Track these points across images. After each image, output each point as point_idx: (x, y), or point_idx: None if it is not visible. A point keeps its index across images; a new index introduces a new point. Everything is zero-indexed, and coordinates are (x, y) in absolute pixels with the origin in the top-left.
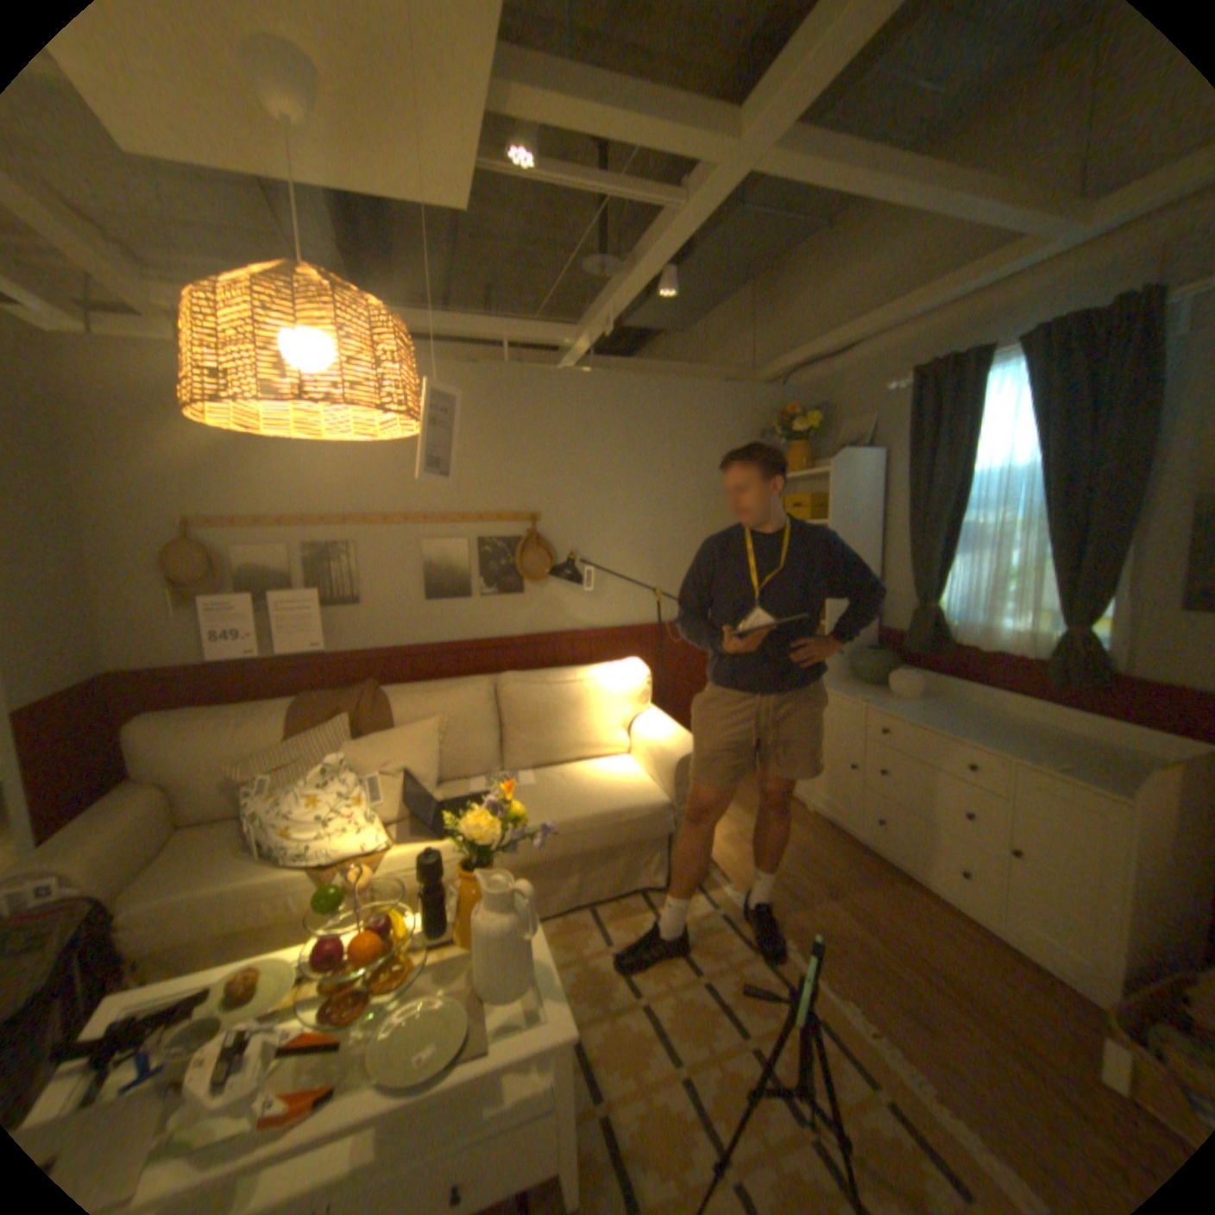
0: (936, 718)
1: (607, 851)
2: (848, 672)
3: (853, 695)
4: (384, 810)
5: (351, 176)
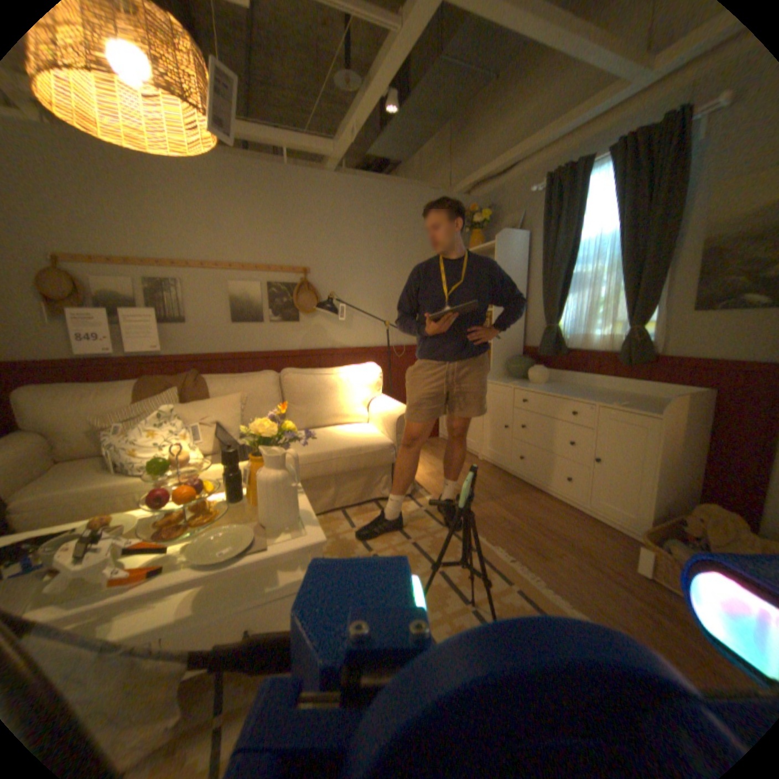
0: (555, 390)
1: (352, 472)
2: (505, 372)
3: (507, 382)
4: (203, 445)
5: None
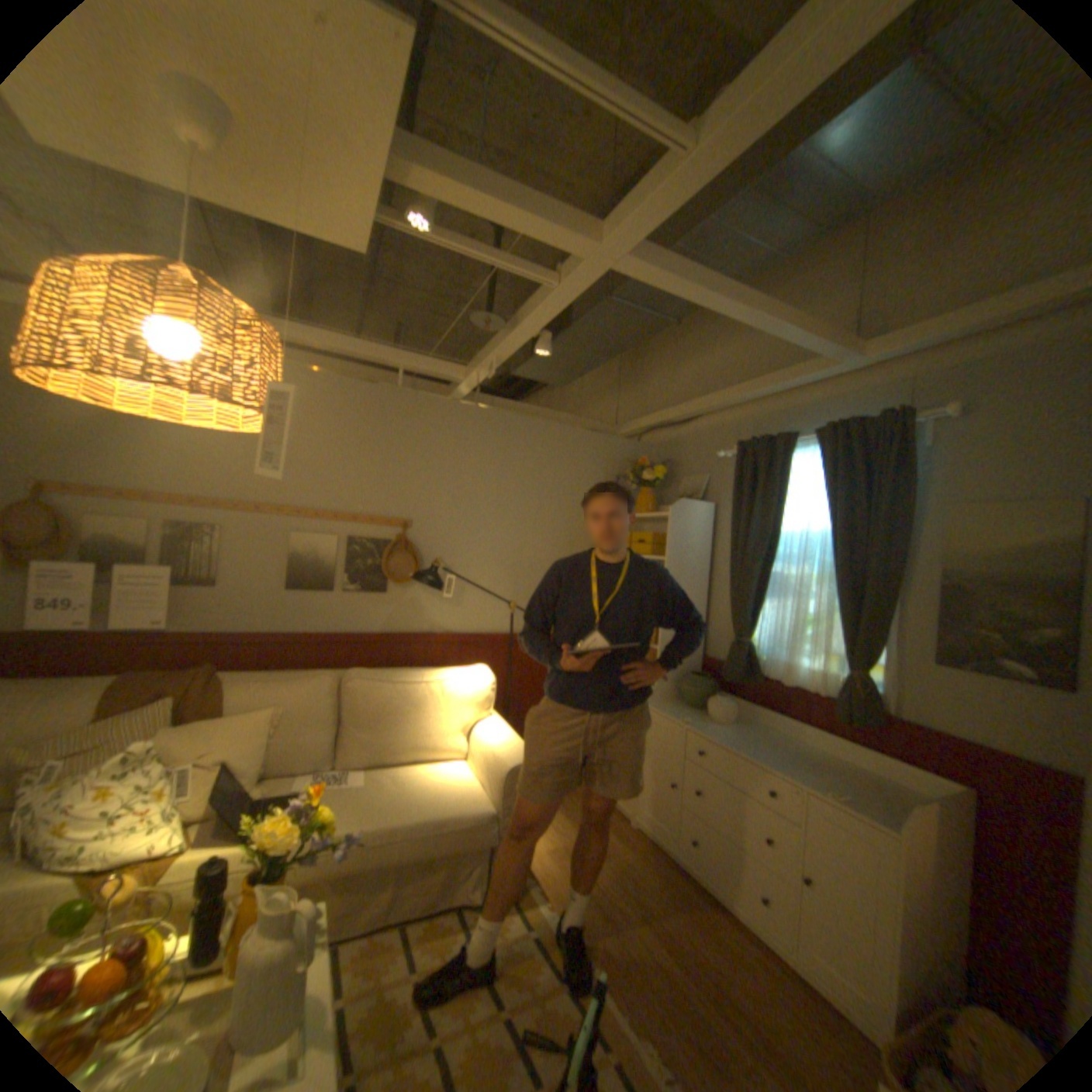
0: (745, 744)
1: (427, 863)
2: (676, 695)
3: (677, 717)
4: (191, 808)
5: (261, 207)
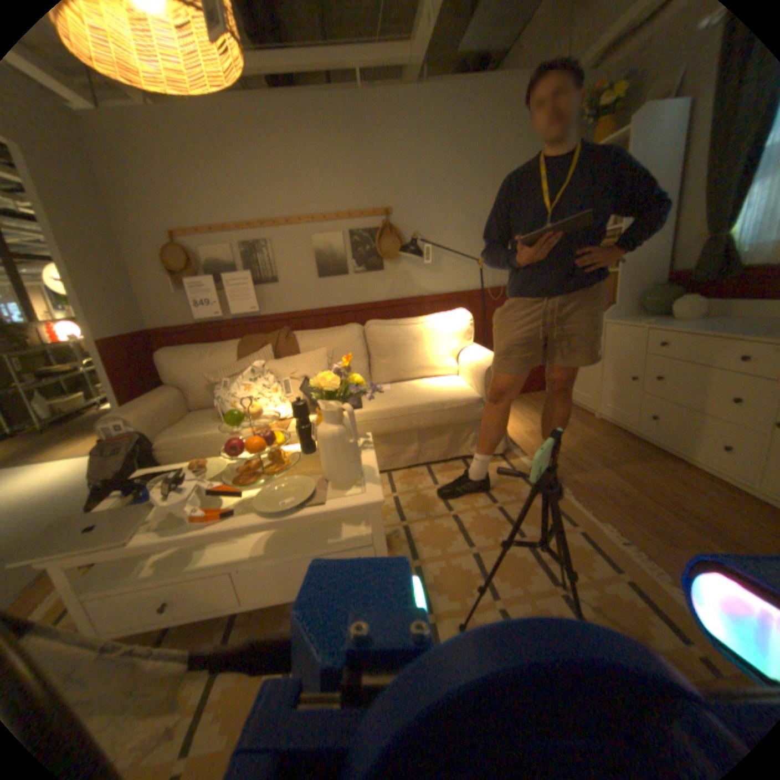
0: (715, 326)
1: (436, 427)
2: (638, 309)
3: (639, 321)
4: (294, 397)
5: None
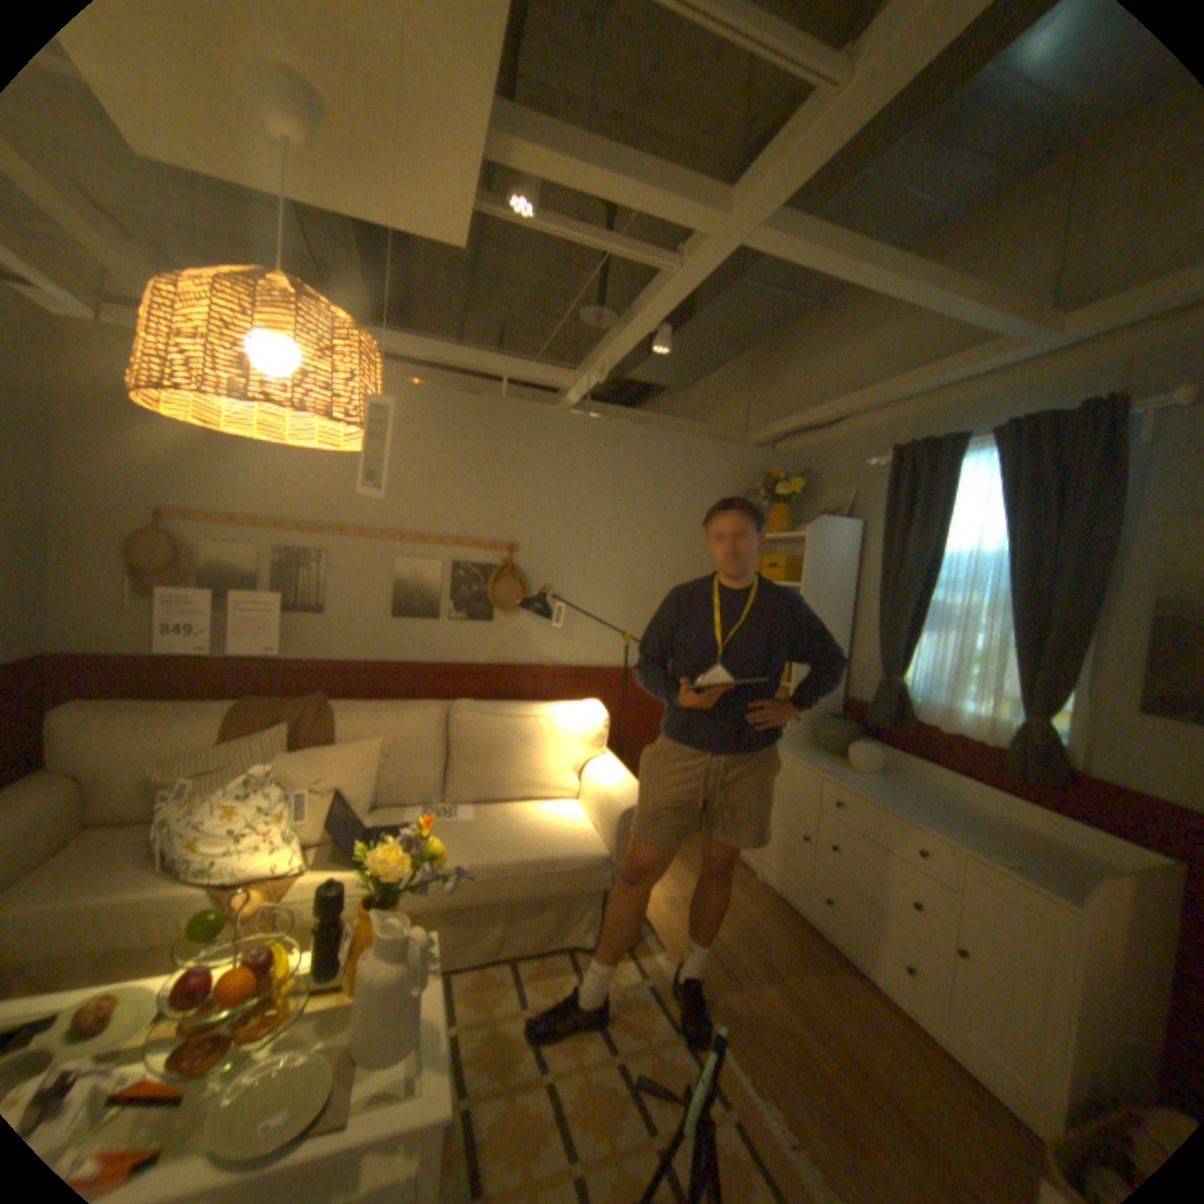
0: (892, 797)
1: (537, 902)
2: (811, 738)
3: (812, 763)
4: (307, 832)
5: (354, 204)
